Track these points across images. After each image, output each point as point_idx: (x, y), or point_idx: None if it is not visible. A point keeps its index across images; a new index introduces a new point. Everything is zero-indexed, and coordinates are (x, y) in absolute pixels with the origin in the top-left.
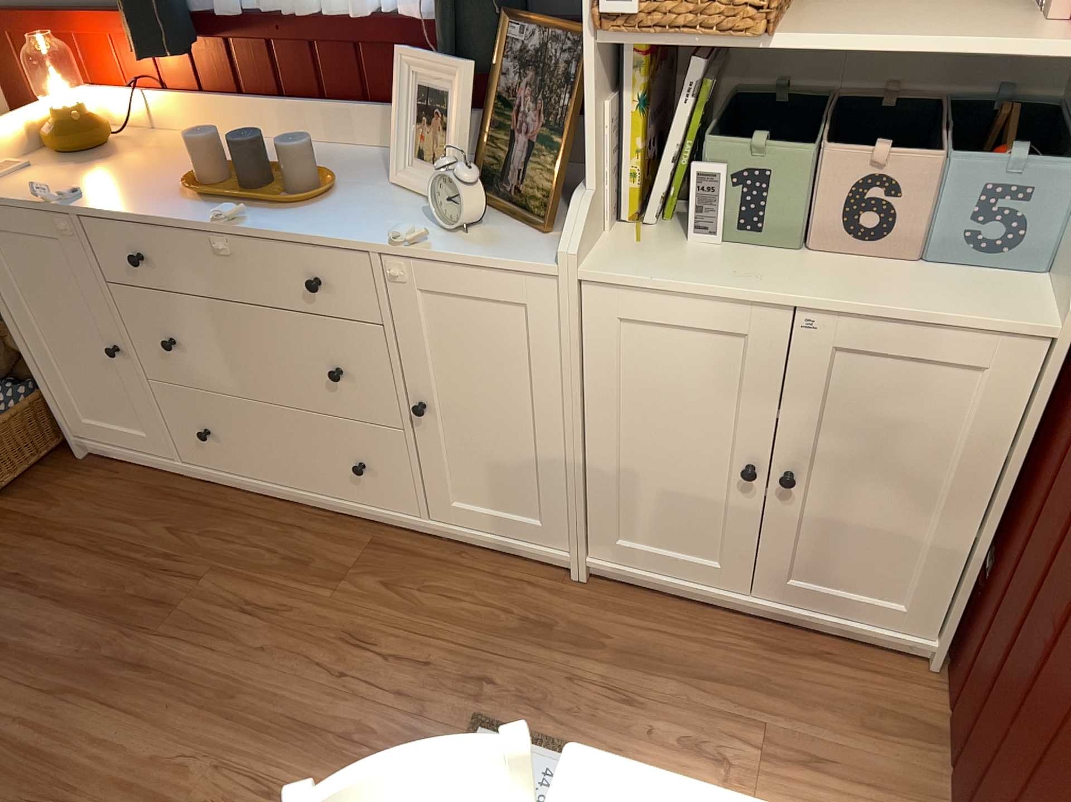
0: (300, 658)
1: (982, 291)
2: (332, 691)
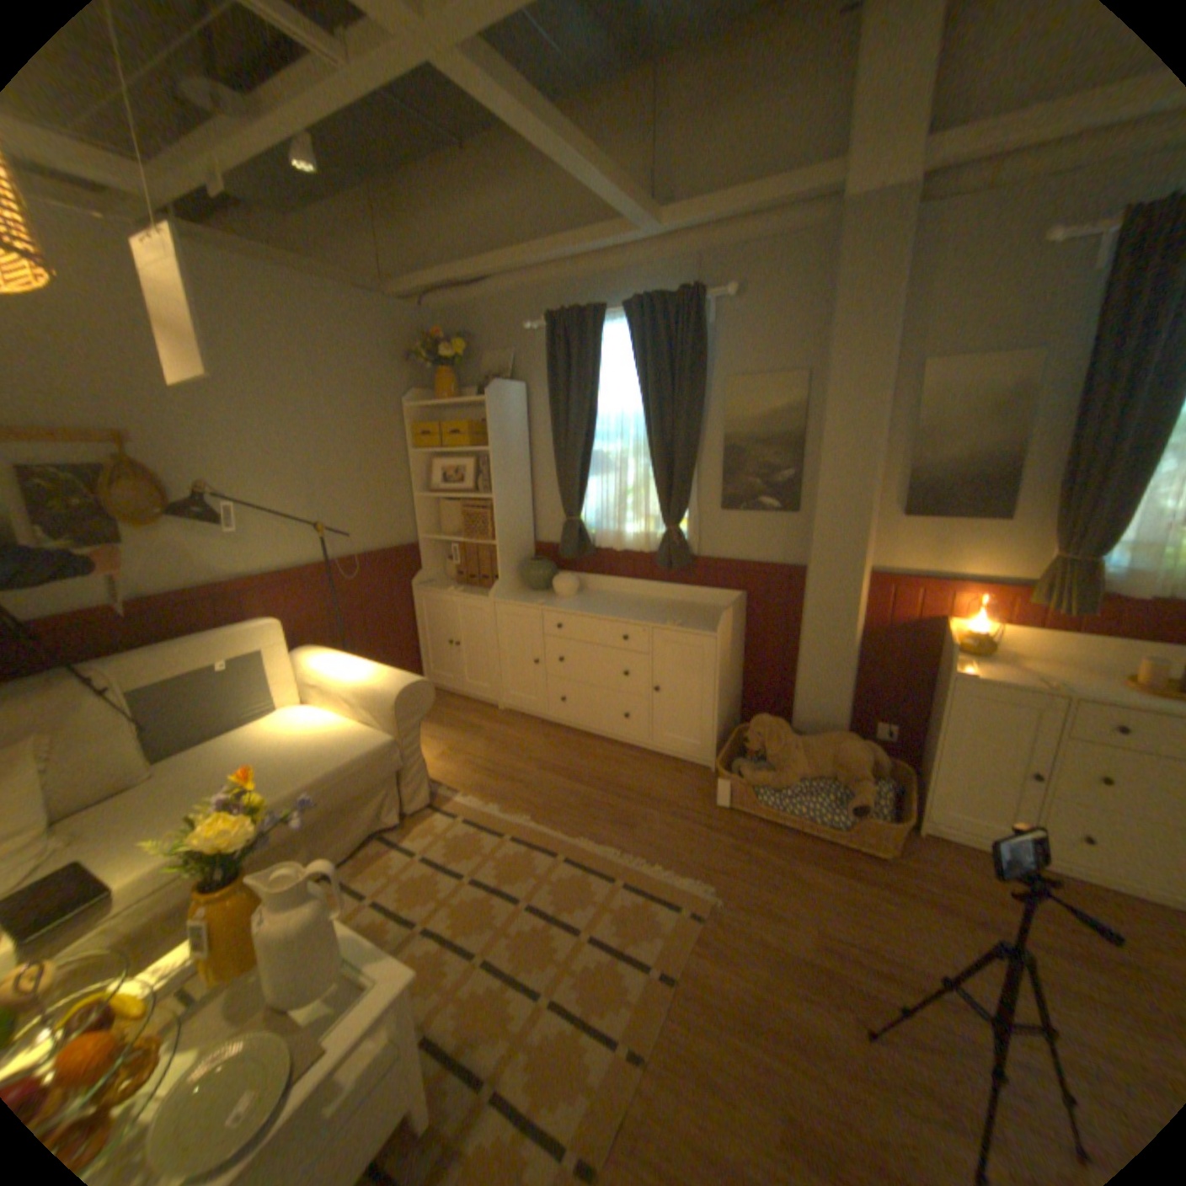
0: None
1: None
2: None
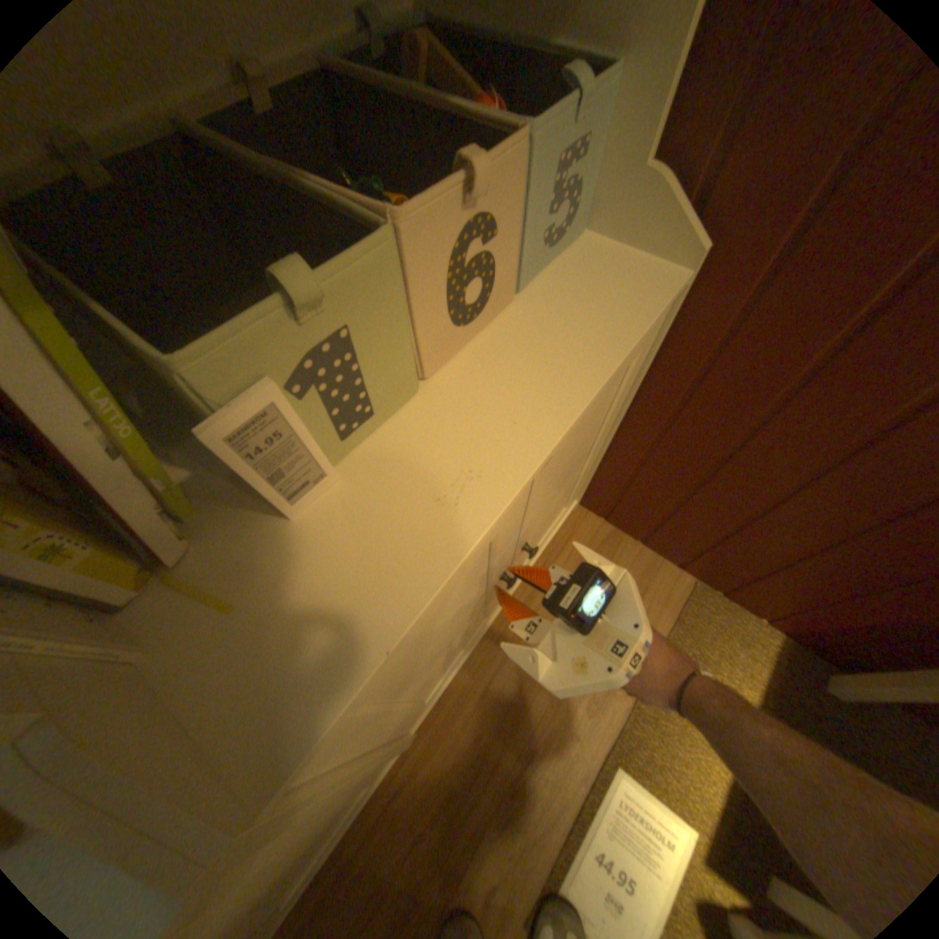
0: None
1: (598, 278)
2: None
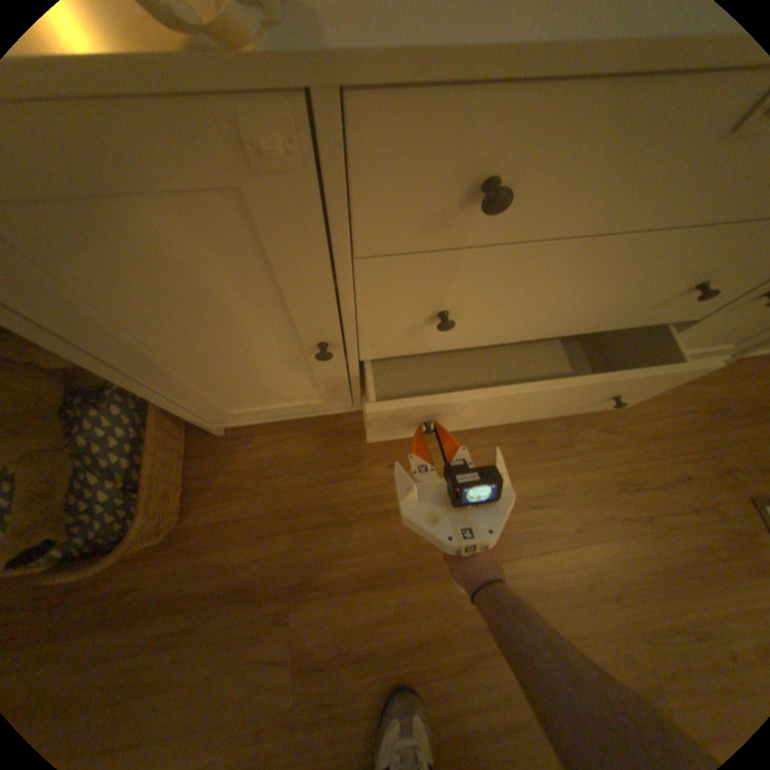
0: (613, 528)
1: None
2: (659, 541)
